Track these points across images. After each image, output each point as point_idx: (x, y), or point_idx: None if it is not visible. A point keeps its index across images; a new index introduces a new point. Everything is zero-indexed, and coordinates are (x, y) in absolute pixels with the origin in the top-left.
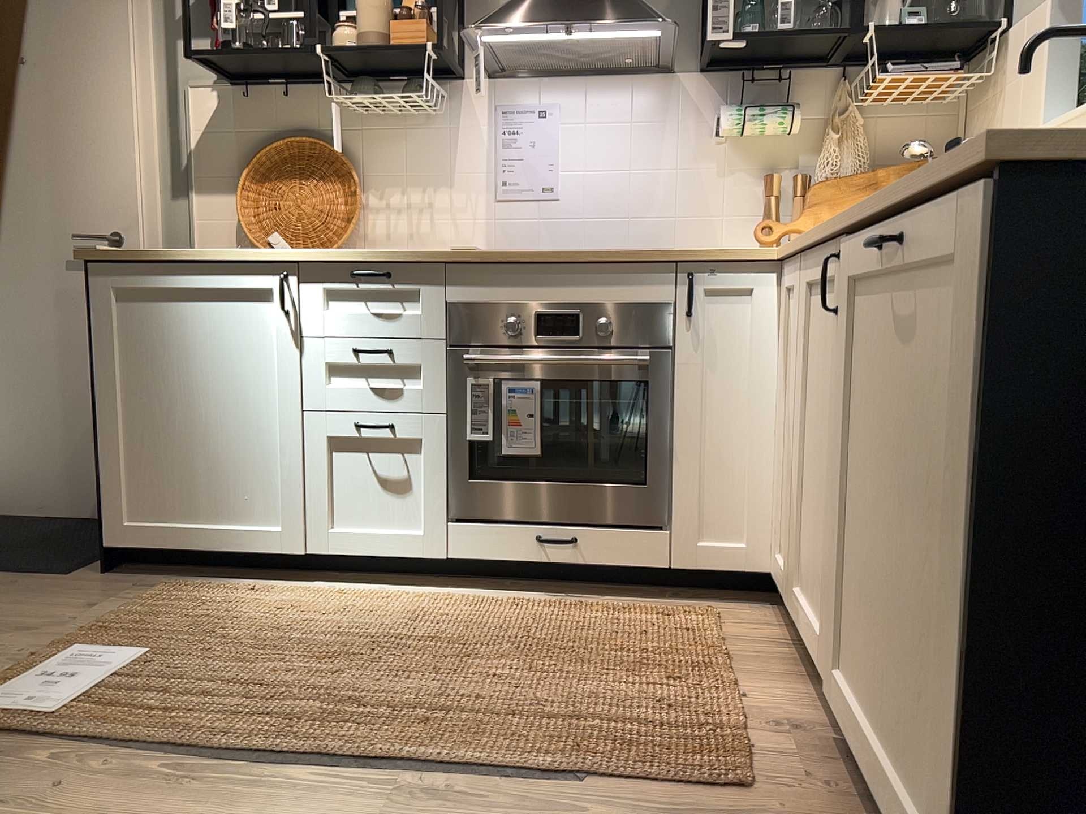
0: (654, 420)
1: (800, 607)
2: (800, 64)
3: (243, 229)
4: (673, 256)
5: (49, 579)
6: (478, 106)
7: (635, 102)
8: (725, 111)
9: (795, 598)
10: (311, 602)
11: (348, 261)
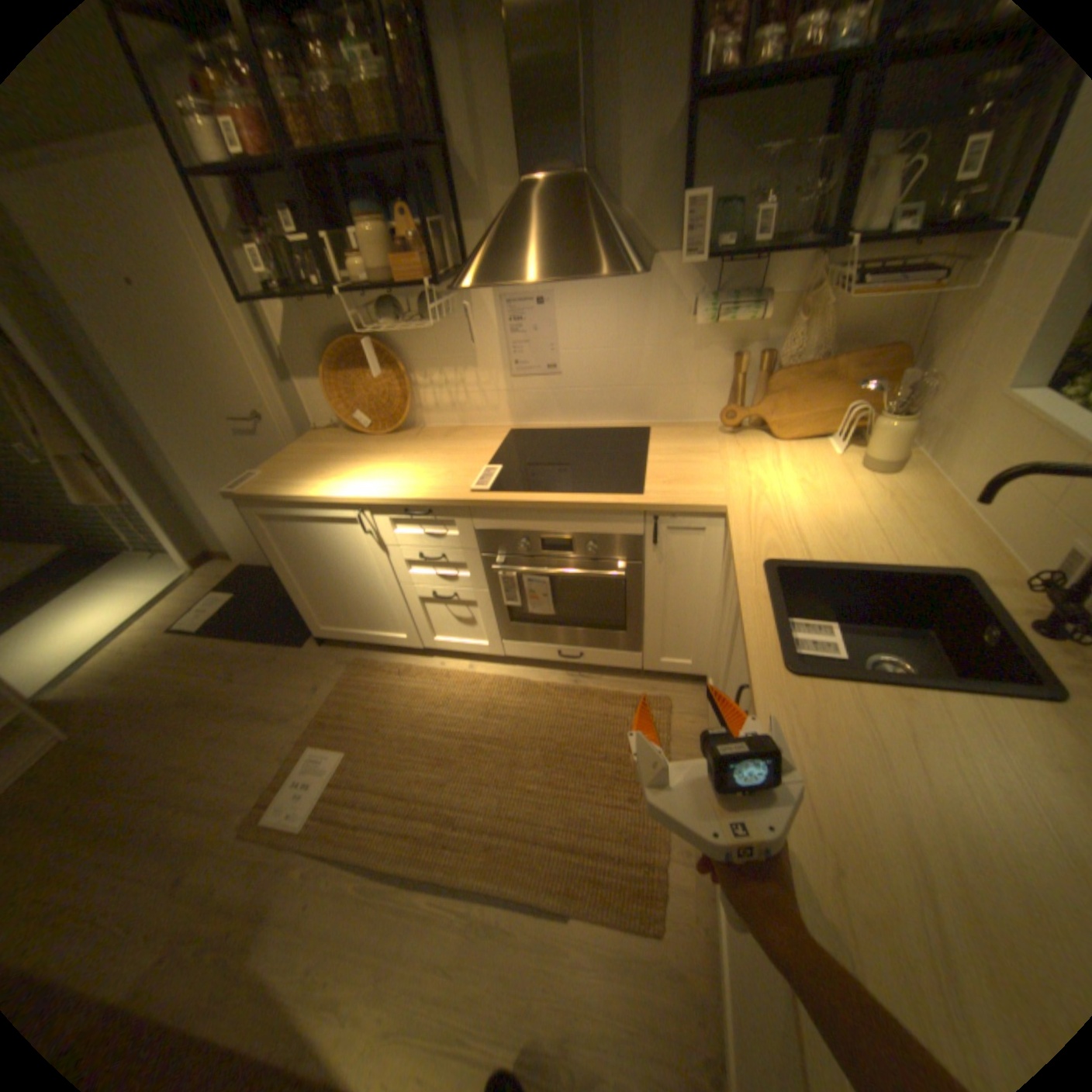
0: (629, 598)
1: None
2: (784, 240)
3: (335, 412)
4: (639, 509)
5: (292, 652)
6: (486, 296)
7: (622, 285)
8: (703, 305)
9: None
10: (430, 688)
11: (400, 504)
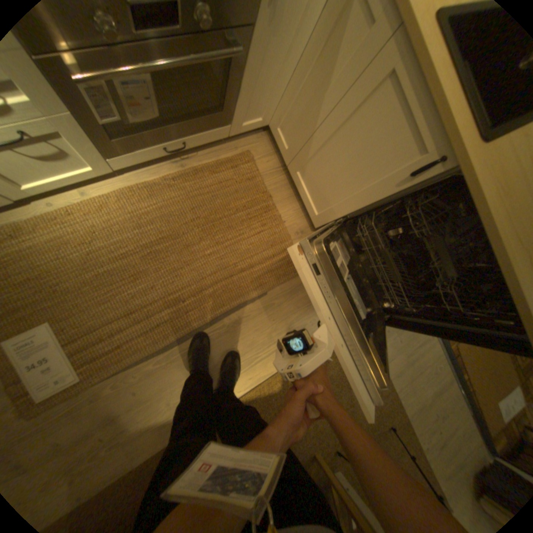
0: (230, 77)
1: (297, 181)
2: None
3: None
4: None
5: None
6: None
7: None
8: None
9: (293, 173)
10: (63, 233)
11: None
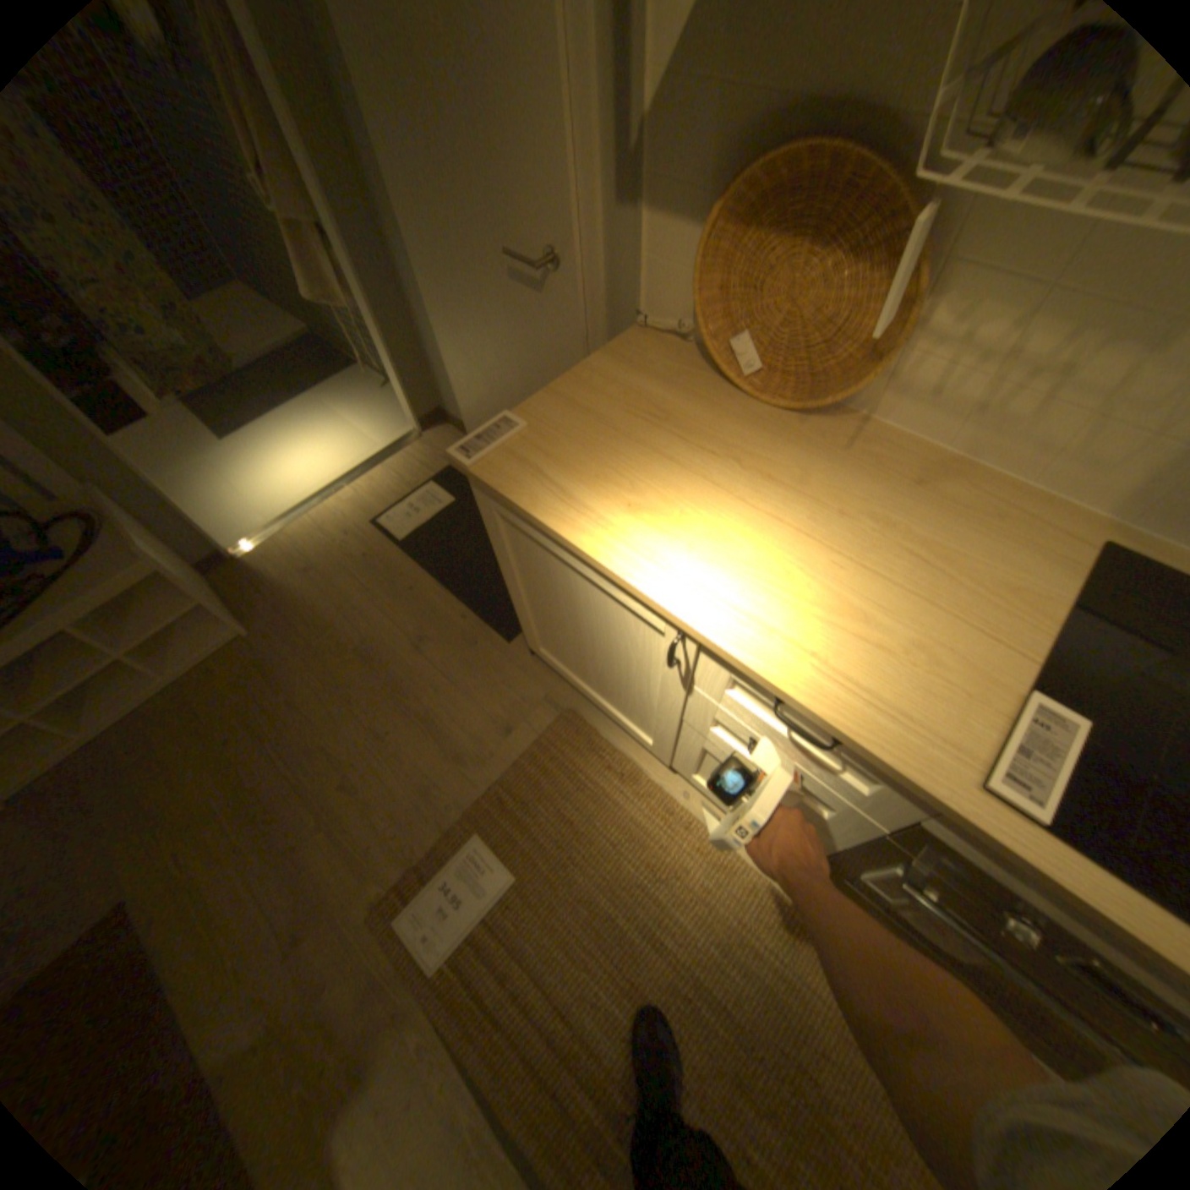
0: None
1: None
2: None
3: (699, 321)
4: None
5: (497, 646)
6: None
7: None
8: None
9: None
10: (657, 838)
11: (779, 695)
